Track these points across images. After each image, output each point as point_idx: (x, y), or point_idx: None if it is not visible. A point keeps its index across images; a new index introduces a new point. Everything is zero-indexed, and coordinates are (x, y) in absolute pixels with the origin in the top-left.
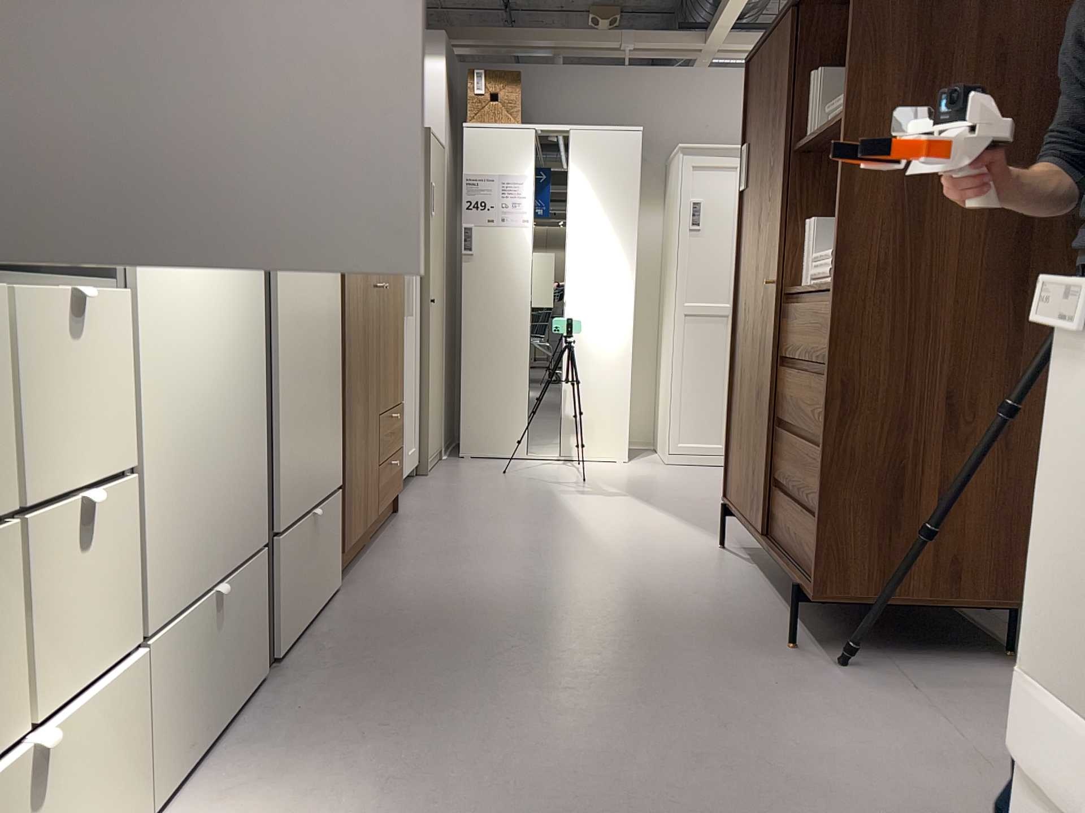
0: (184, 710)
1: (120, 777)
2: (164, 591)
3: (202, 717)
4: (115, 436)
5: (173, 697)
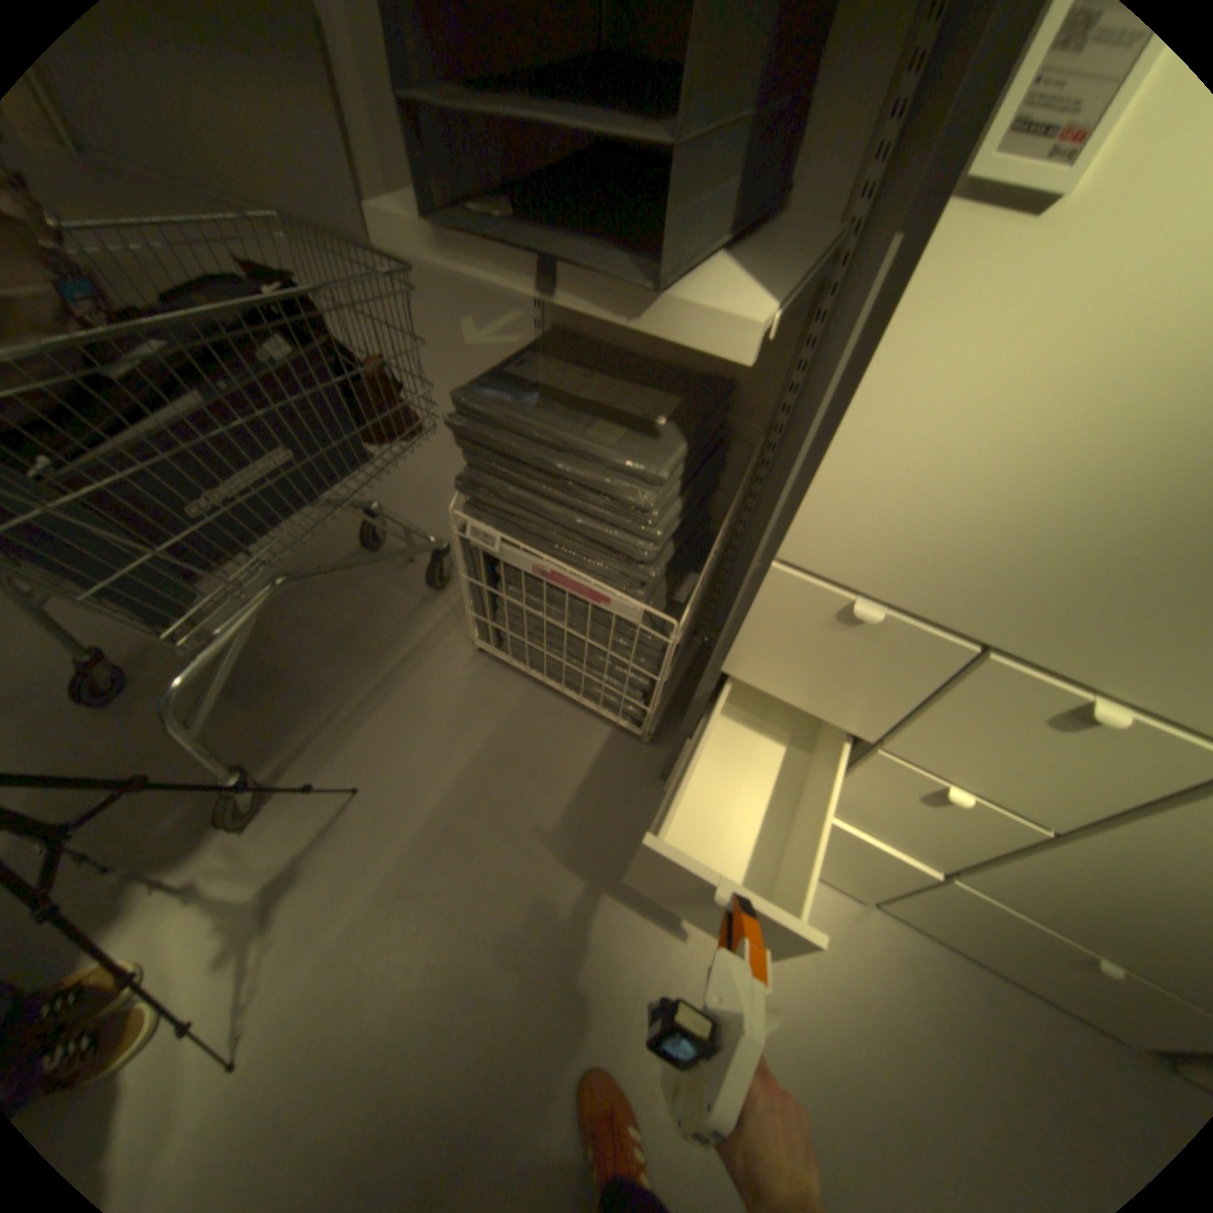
0: (973, 935)
1: (874, 880)
2: (1029, 900)
3: (992, 956)
4: (1069, 813)
5: (966, 921)
